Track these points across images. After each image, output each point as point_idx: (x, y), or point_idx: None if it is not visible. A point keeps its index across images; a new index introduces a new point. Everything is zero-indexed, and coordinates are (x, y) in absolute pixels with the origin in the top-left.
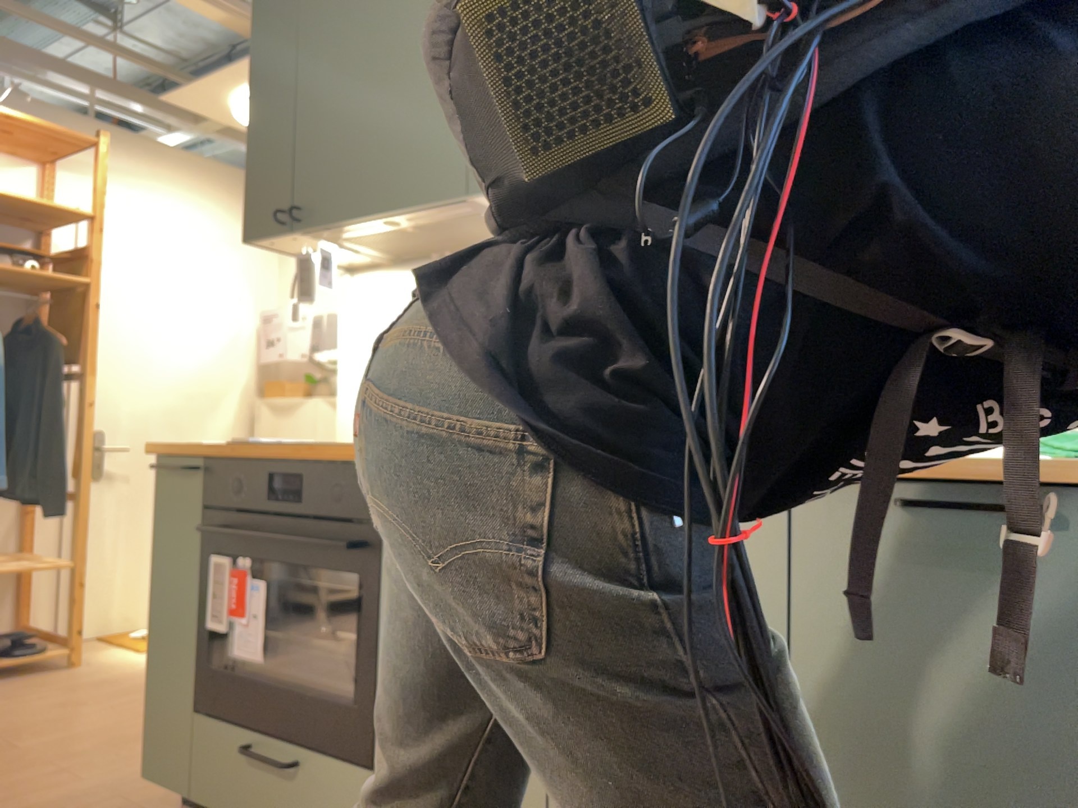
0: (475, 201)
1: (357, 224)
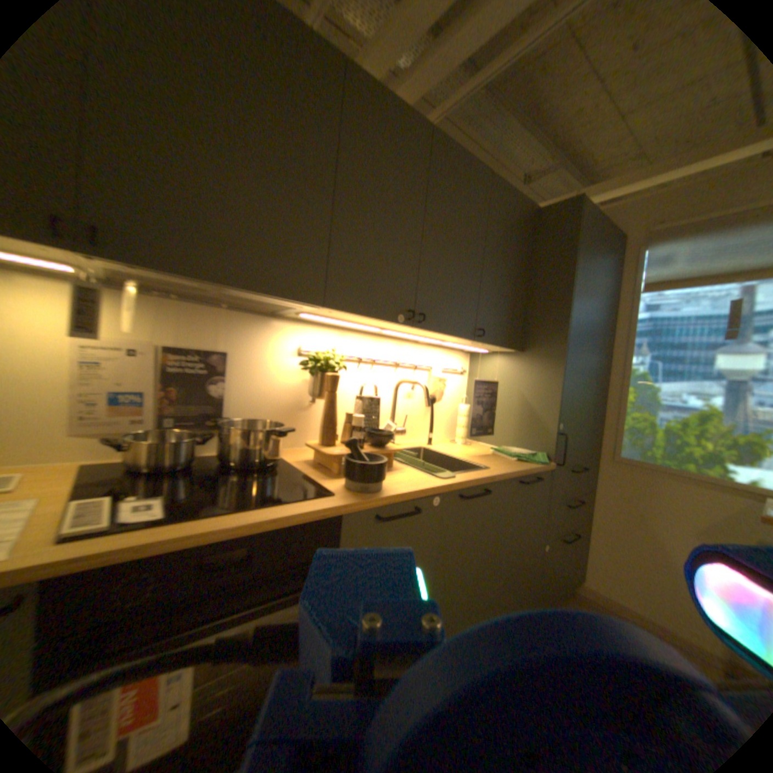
0: (307, 304)
1: (183, 278)
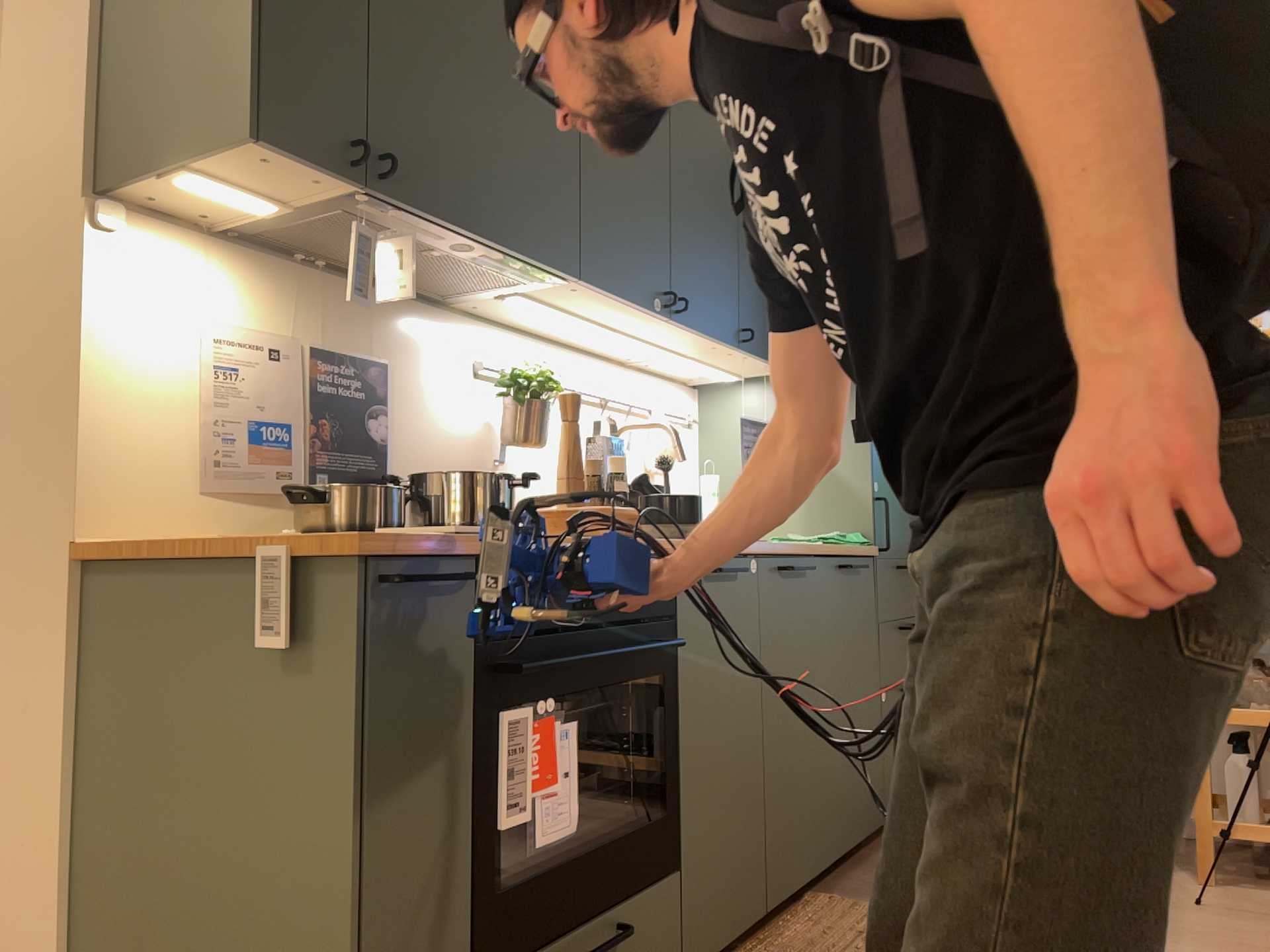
0: (554, 276)
1: (447, 229)
